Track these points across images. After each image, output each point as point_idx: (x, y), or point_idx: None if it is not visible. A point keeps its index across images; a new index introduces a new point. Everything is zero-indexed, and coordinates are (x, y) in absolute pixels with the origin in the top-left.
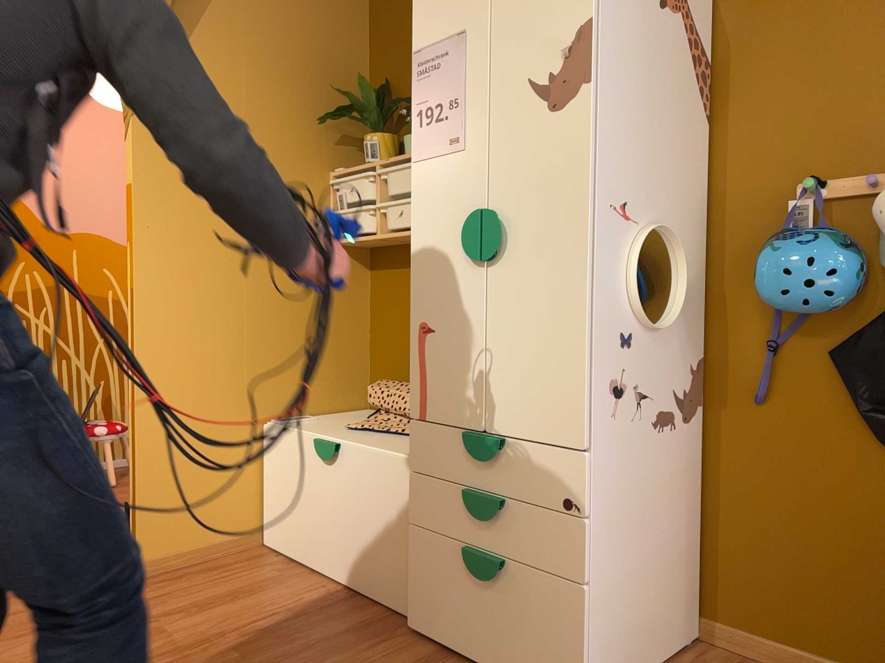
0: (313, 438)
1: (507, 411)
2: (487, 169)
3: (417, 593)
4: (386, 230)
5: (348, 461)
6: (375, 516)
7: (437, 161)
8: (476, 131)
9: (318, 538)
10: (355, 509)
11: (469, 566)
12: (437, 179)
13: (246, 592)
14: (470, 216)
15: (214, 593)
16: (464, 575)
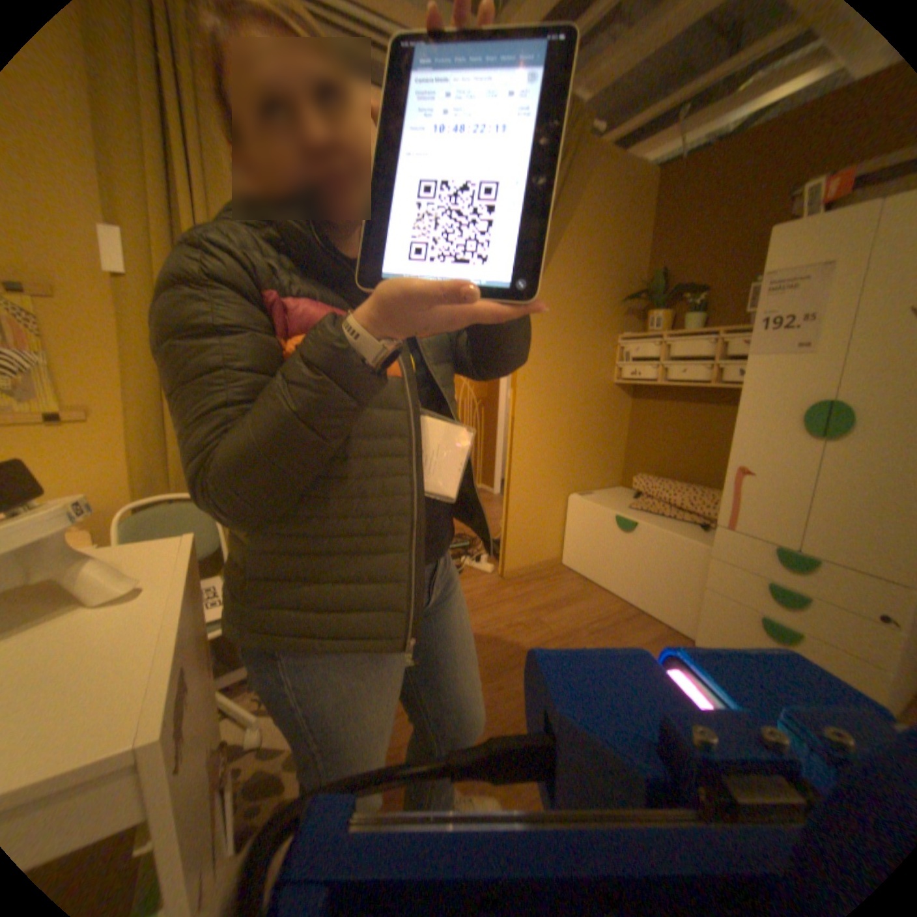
0: (613, 513)
1: (827, 542)
2: (840, 370)
3: (708, 629)
4: (663, 378)
5: (645, 534)
6: (667, 572)
7: (780, 356)
8: (832, 340)
9: (611, 572)
10: (648, 563)
11: (764, 628)
12: (777, 370)
13: (572, 599)
14: (817, 404)
15: (554, 597)
16: (757, 632)
